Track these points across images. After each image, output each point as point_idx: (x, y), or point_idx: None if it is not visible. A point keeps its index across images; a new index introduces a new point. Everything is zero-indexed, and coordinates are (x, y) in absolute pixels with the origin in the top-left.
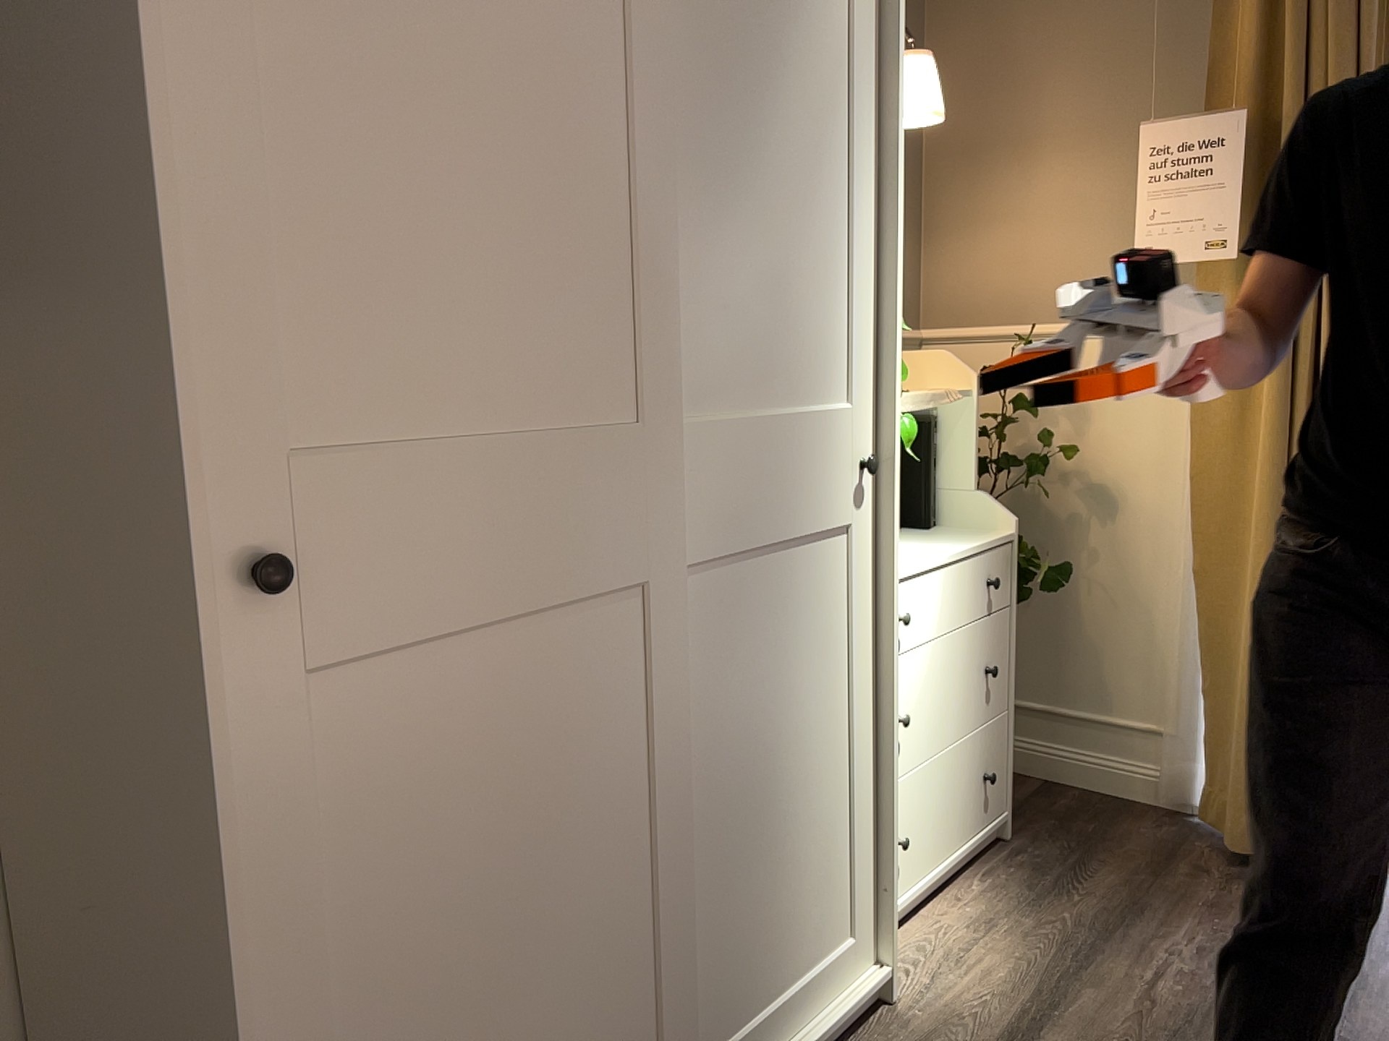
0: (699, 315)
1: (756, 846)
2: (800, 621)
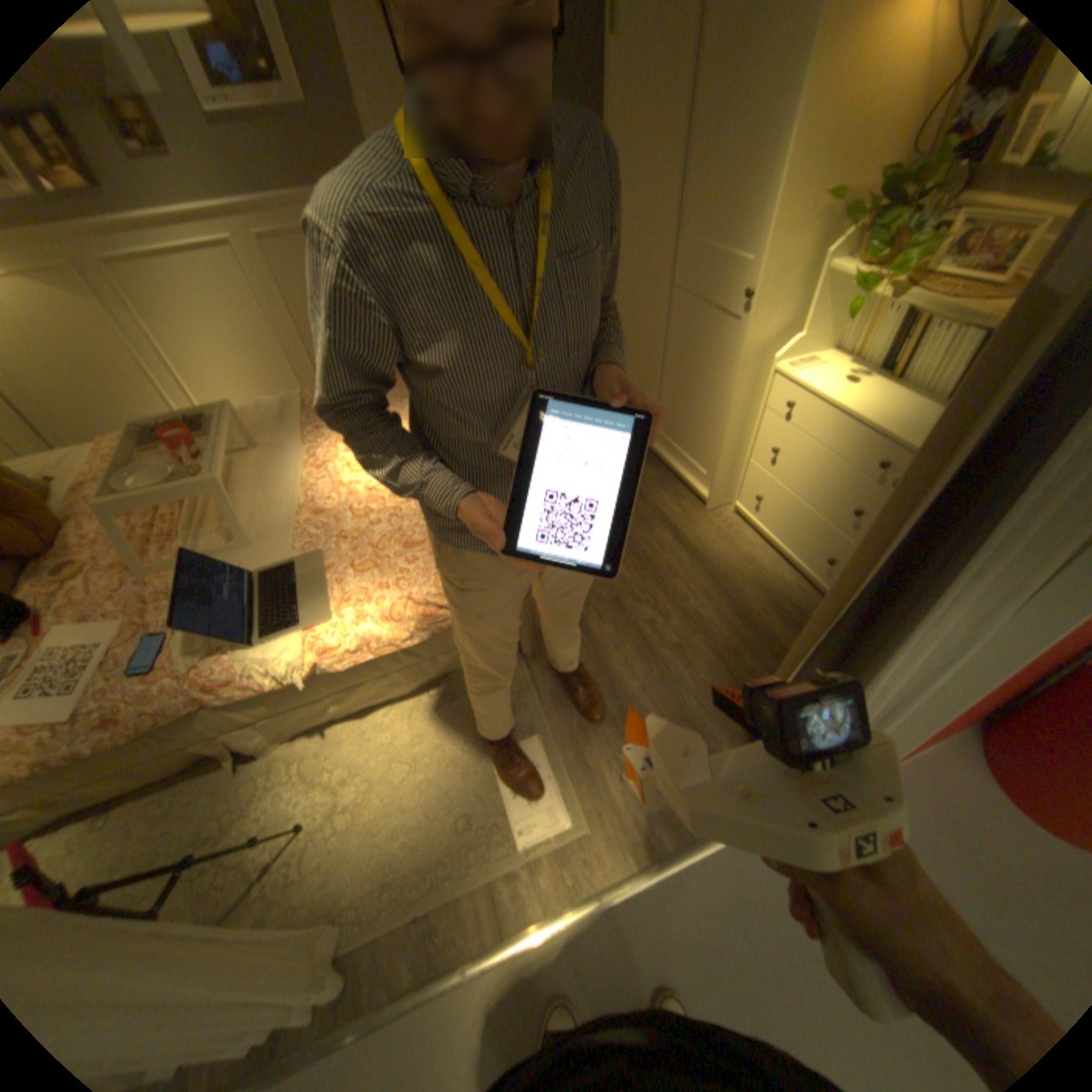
0: (695, 185)
1: (681, 405)
2: (712, 344)
